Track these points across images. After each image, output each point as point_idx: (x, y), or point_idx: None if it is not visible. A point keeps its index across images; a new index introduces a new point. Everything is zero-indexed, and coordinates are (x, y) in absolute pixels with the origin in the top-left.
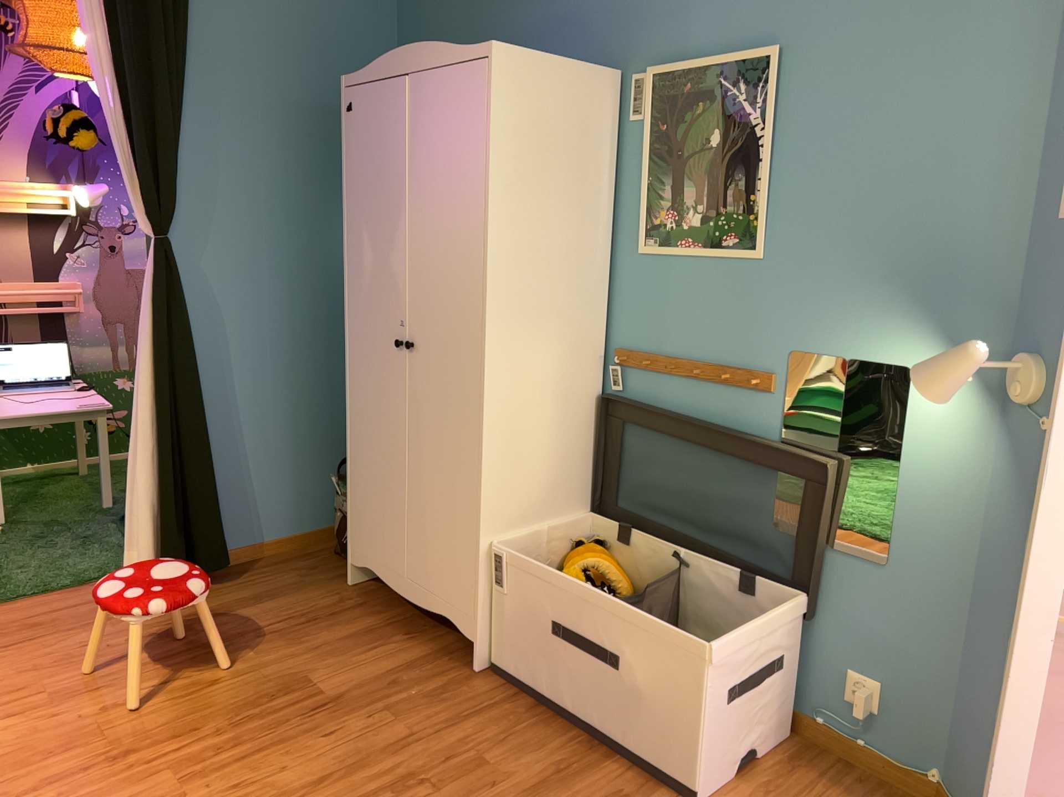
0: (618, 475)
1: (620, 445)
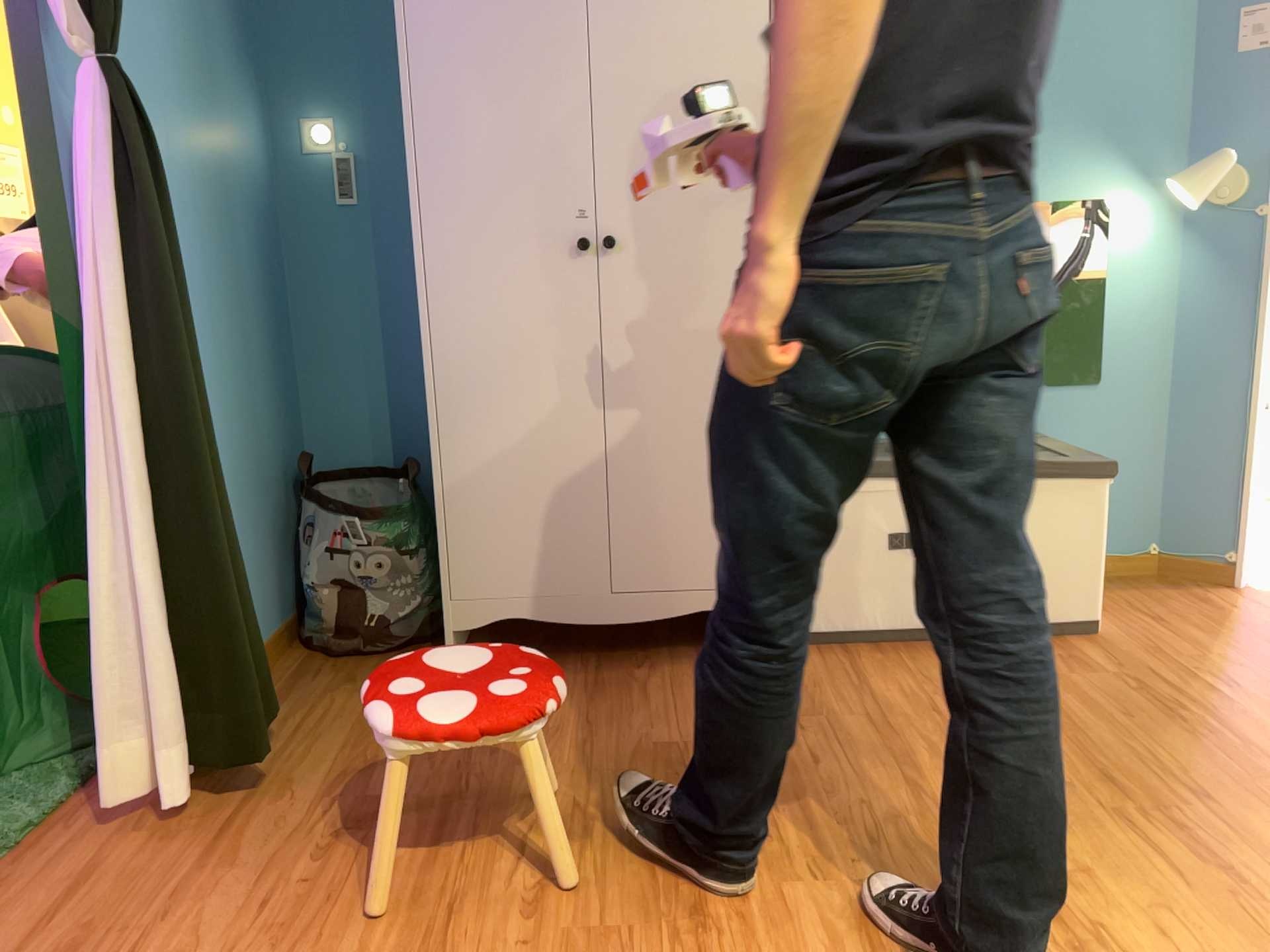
0: None
1: None
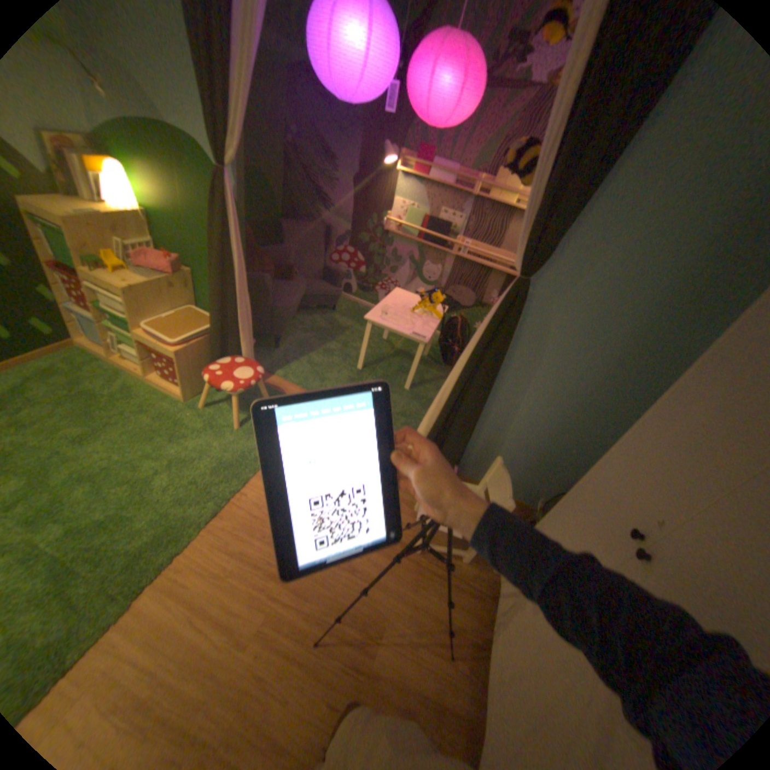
0: None
1: None
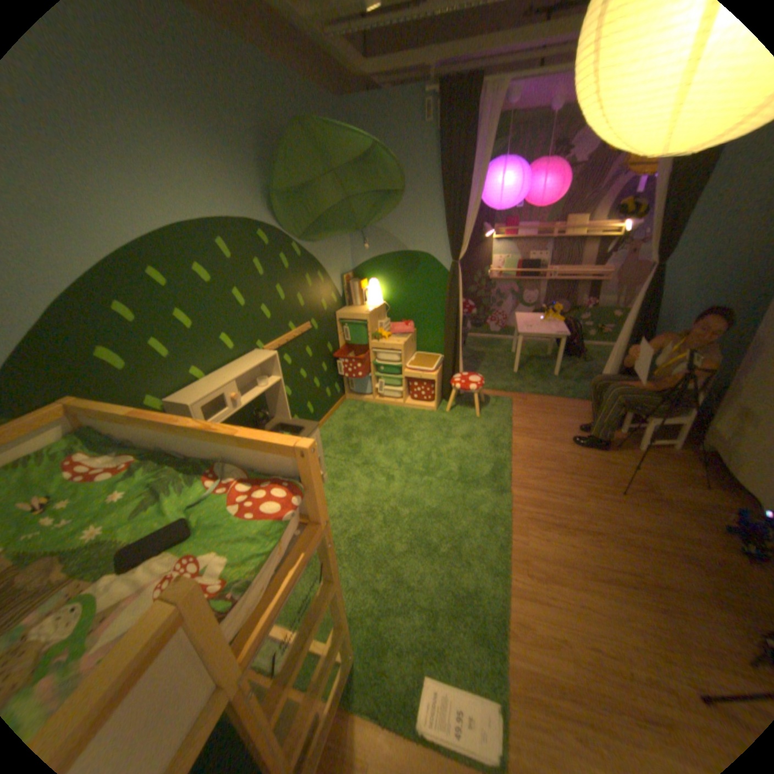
0: None
1: None
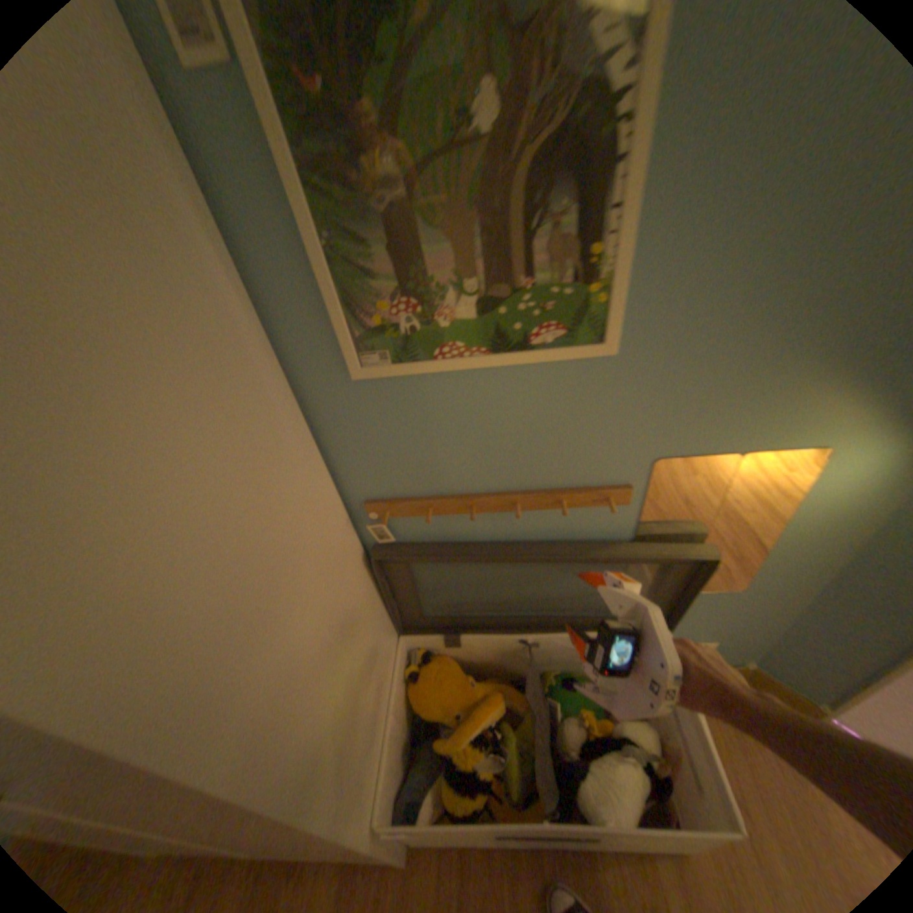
0: (417, 597)
1: (410, 578)
